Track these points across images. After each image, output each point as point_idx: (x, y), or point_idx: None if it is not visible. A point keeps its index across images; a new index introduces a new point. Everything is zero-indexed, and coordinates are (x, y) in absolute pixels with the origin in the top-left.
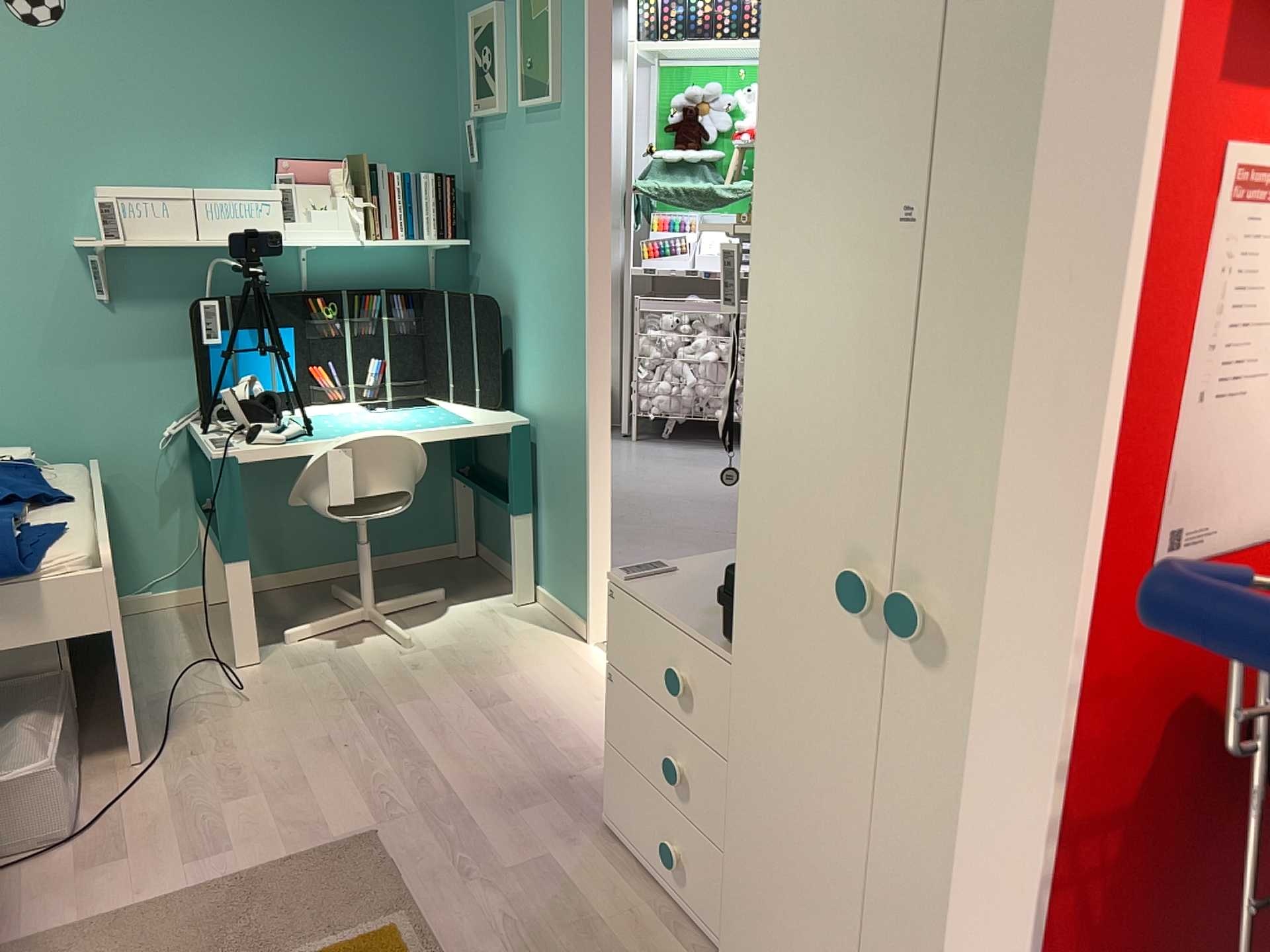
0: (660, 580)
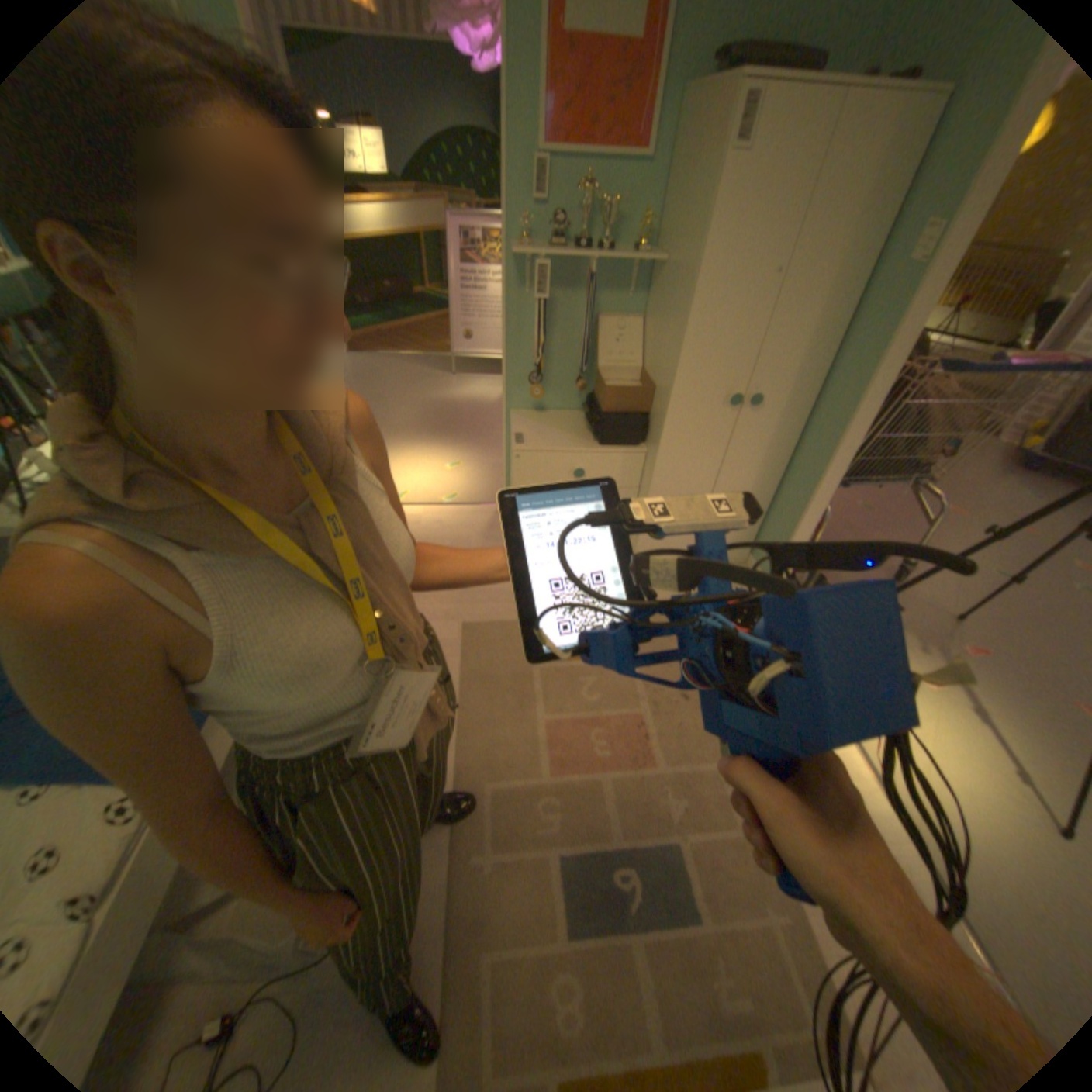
0: (532, 440)
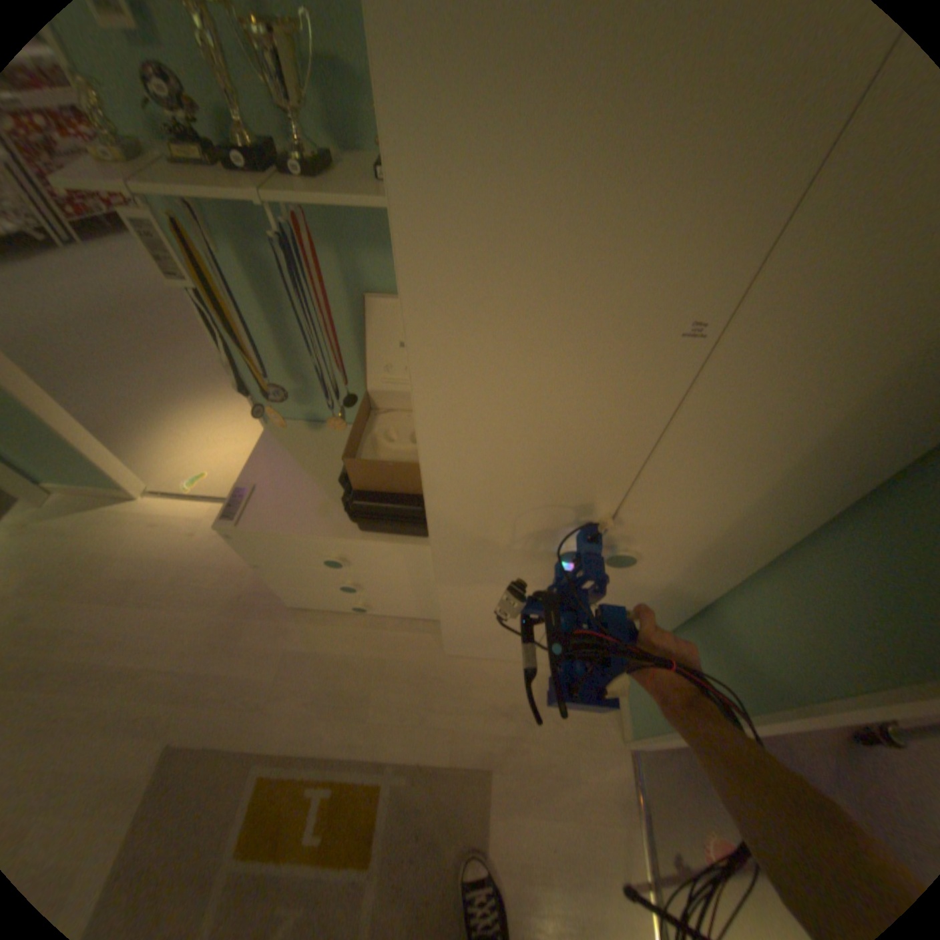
0: (258, 507)
